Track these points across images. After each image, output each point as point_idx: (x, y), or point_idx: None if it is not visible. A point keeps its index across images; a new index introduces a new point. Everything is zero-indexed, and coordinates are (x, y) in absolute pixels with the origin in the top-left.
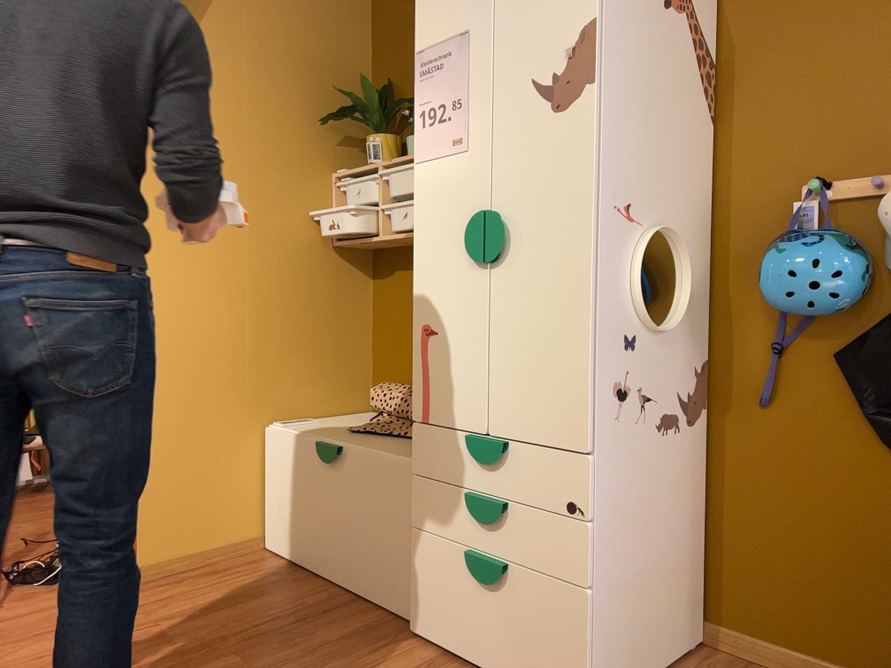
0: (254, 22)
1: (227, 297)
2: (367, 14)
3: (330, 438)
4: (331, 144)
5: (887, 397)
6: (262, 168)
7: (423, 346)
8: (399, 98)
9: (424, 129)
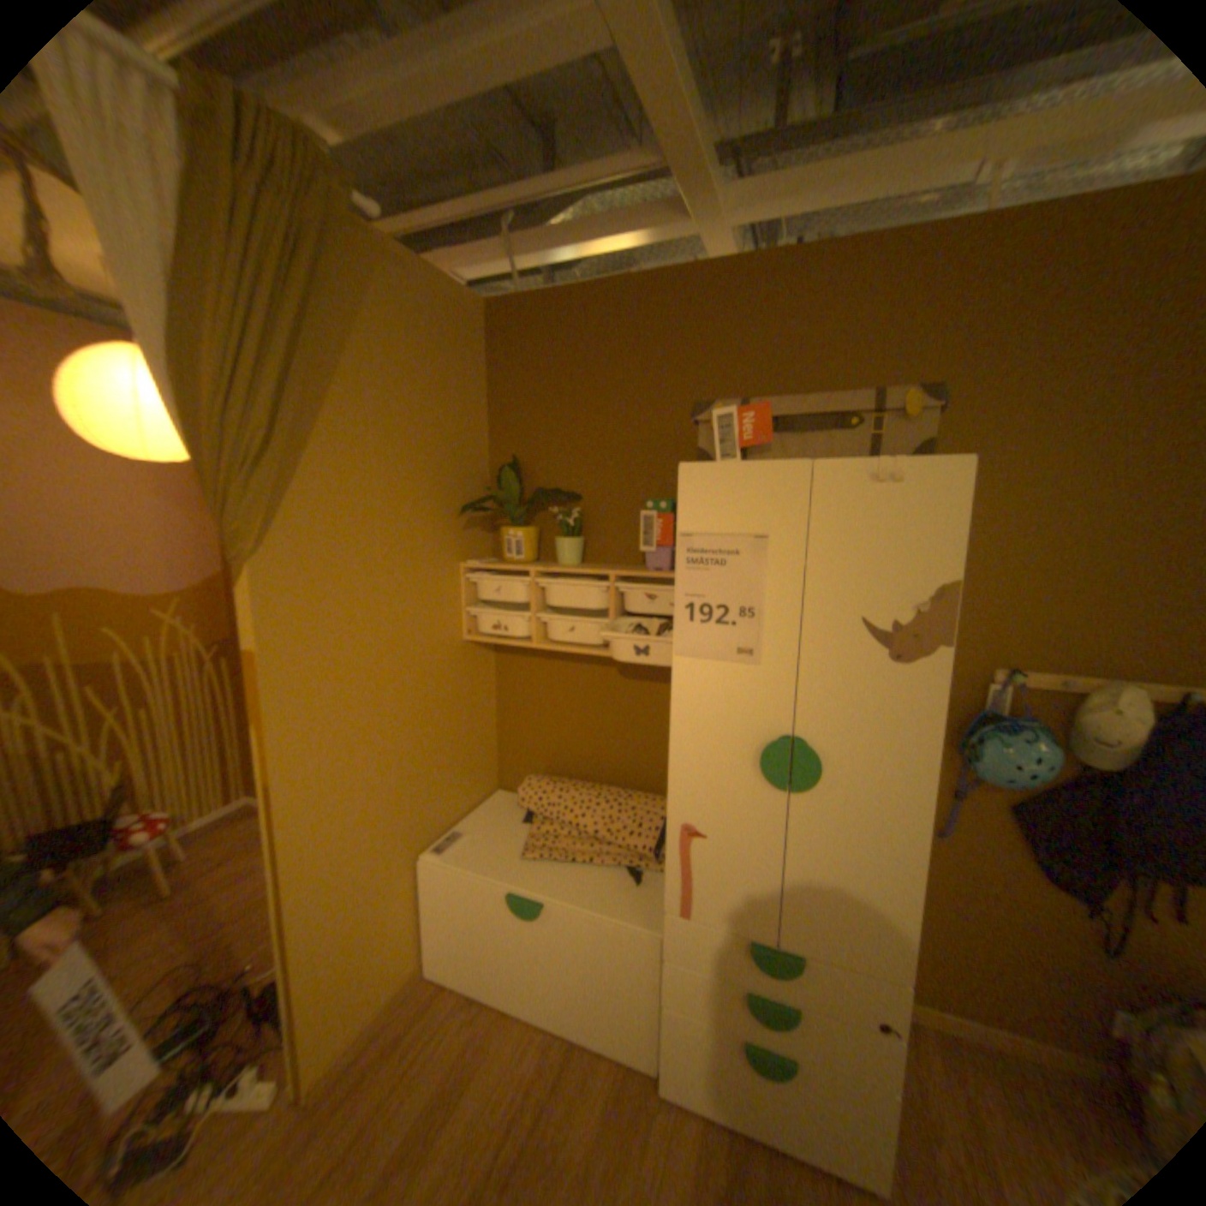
0: (377, 399)
1: (371, 743)
2: (481, 374)
3: (515, 883)
4: (456, 531)
5: (1058, 849)
6: (396, 580)
7: (683, 846)
8: (528, 479)
9: (691, 623)
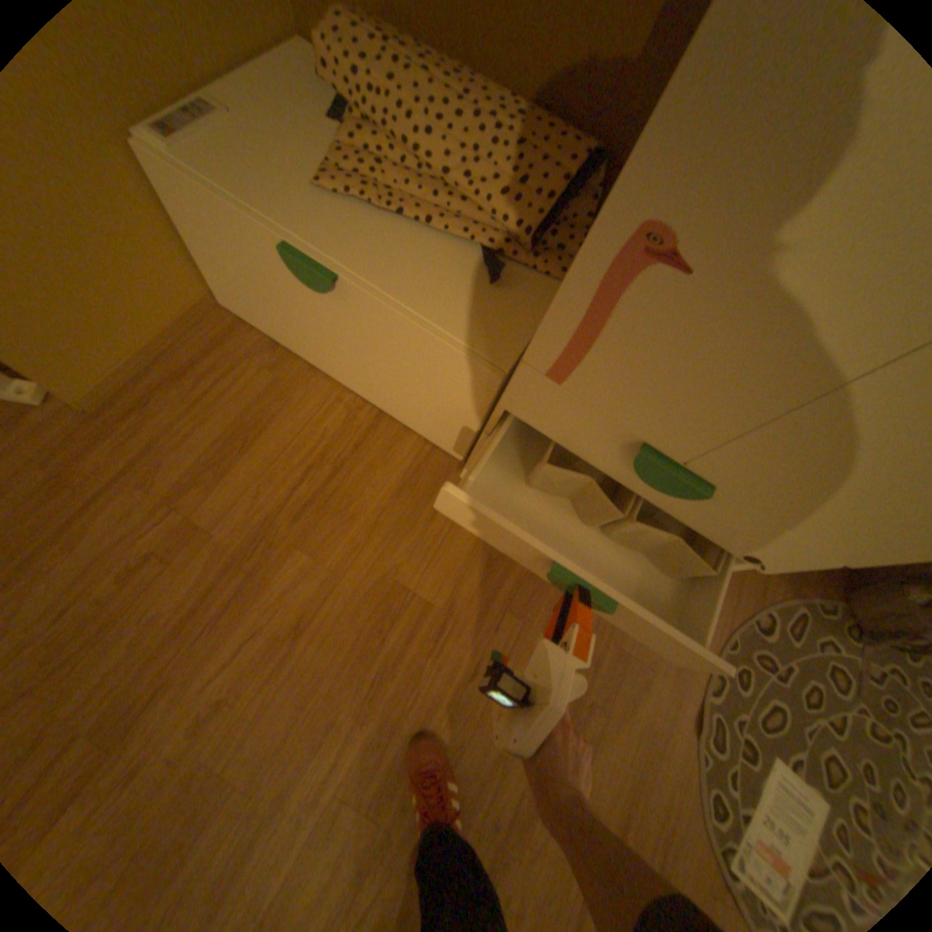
0: None
1: None
2: None
3: (298, 227)
4: None
5: None
6: None
7: (621, 271)
8: None
9: None
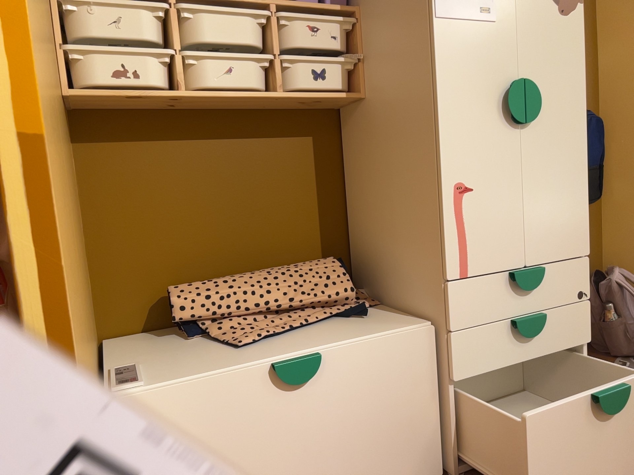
0: None
1: None
2: None
3: (267, 357)
4: None
5: None
6: None
7: (458, 205)
8: None
9: None
